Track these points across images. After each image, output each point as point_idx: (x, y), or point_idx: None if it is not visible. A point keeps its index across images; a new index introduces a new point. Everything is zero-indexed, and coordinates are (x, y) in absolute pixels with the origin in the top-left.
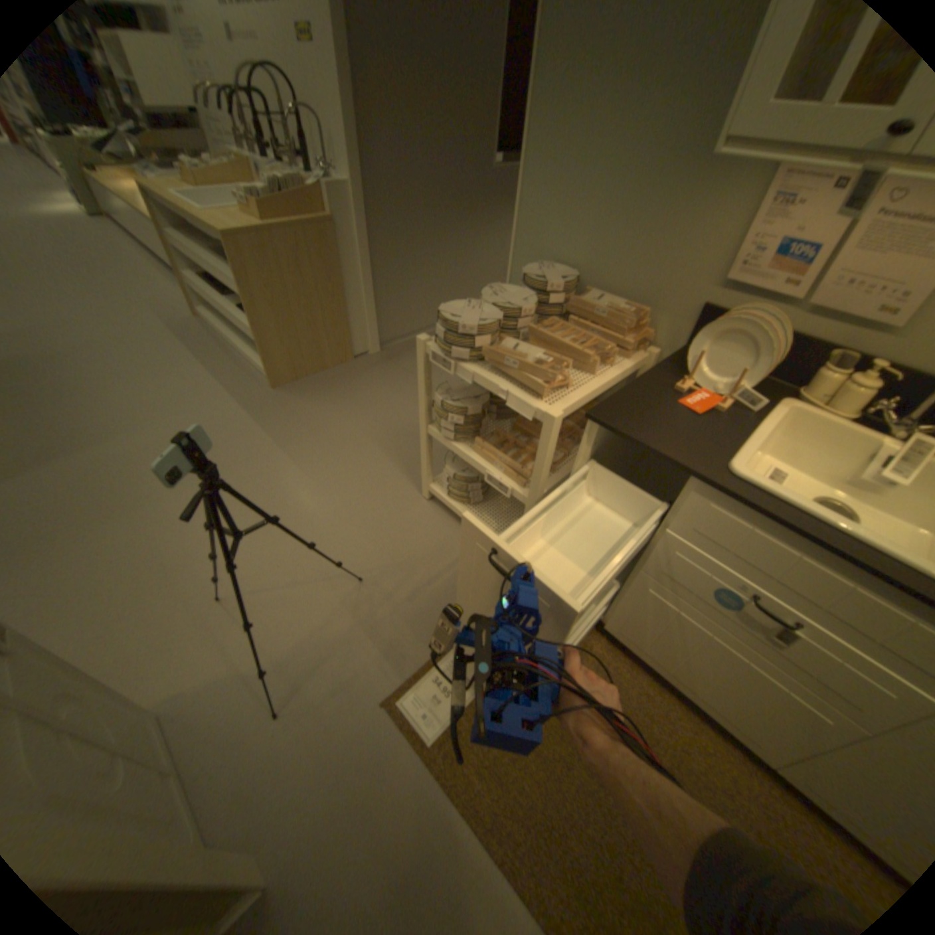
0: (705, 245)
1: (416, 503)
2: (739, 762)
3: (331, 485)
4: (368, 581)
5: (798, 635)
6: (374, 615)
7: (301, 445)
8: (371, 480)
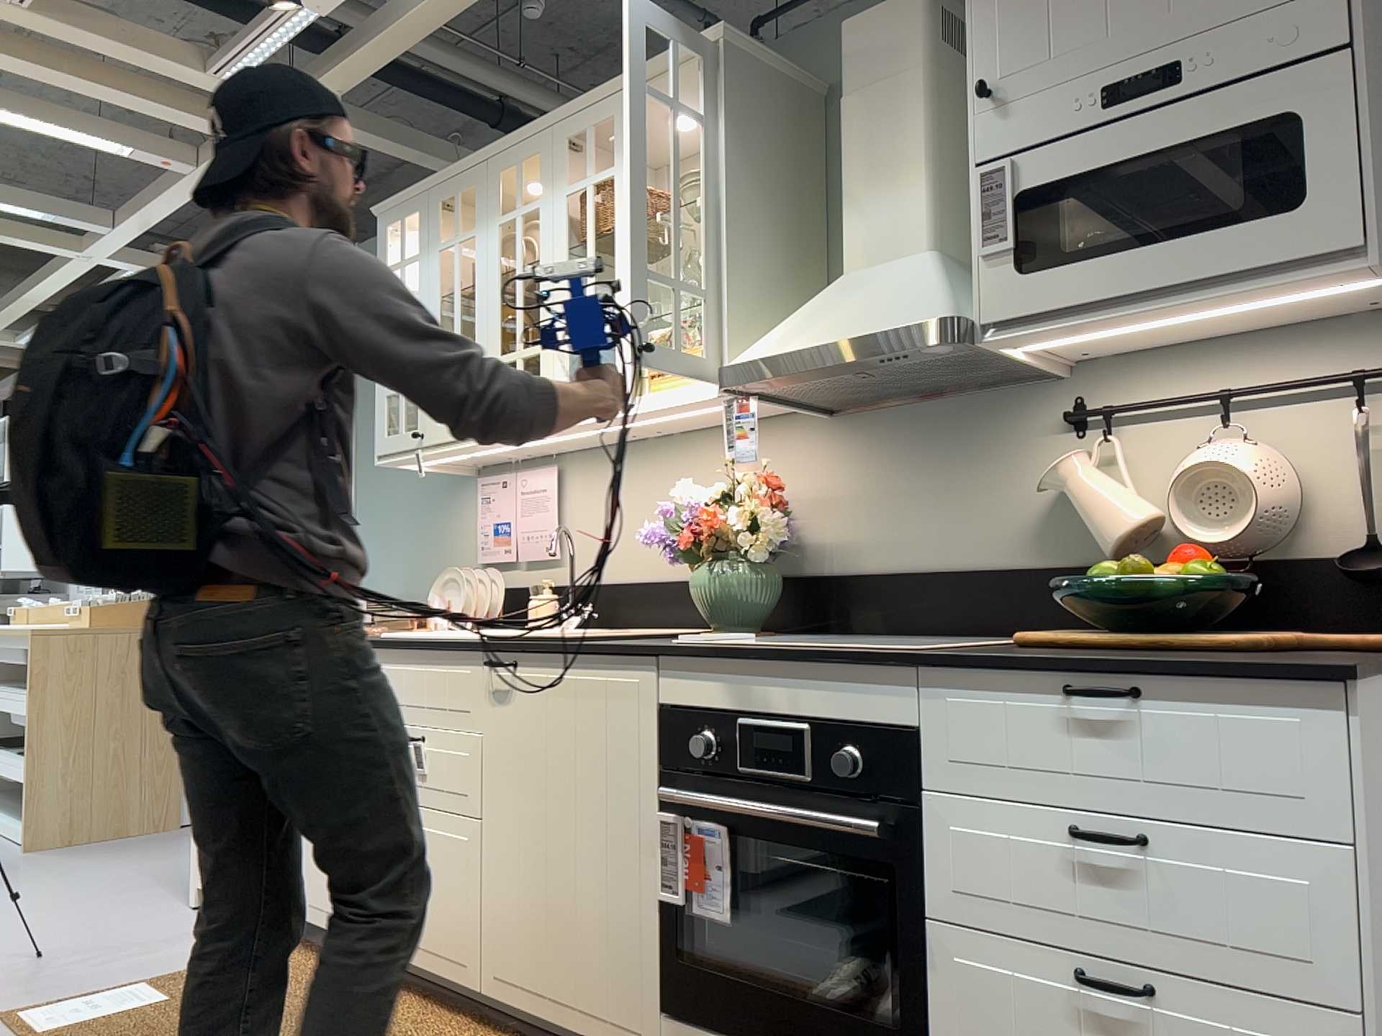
0: (463, 546)
1: (175, 910)
2: (458, 1024)
3: (56, 904)
4: (50, 956)
5: (416, 743)
6: (37, 973)
7: (35, 882)
8: (122, 899)
